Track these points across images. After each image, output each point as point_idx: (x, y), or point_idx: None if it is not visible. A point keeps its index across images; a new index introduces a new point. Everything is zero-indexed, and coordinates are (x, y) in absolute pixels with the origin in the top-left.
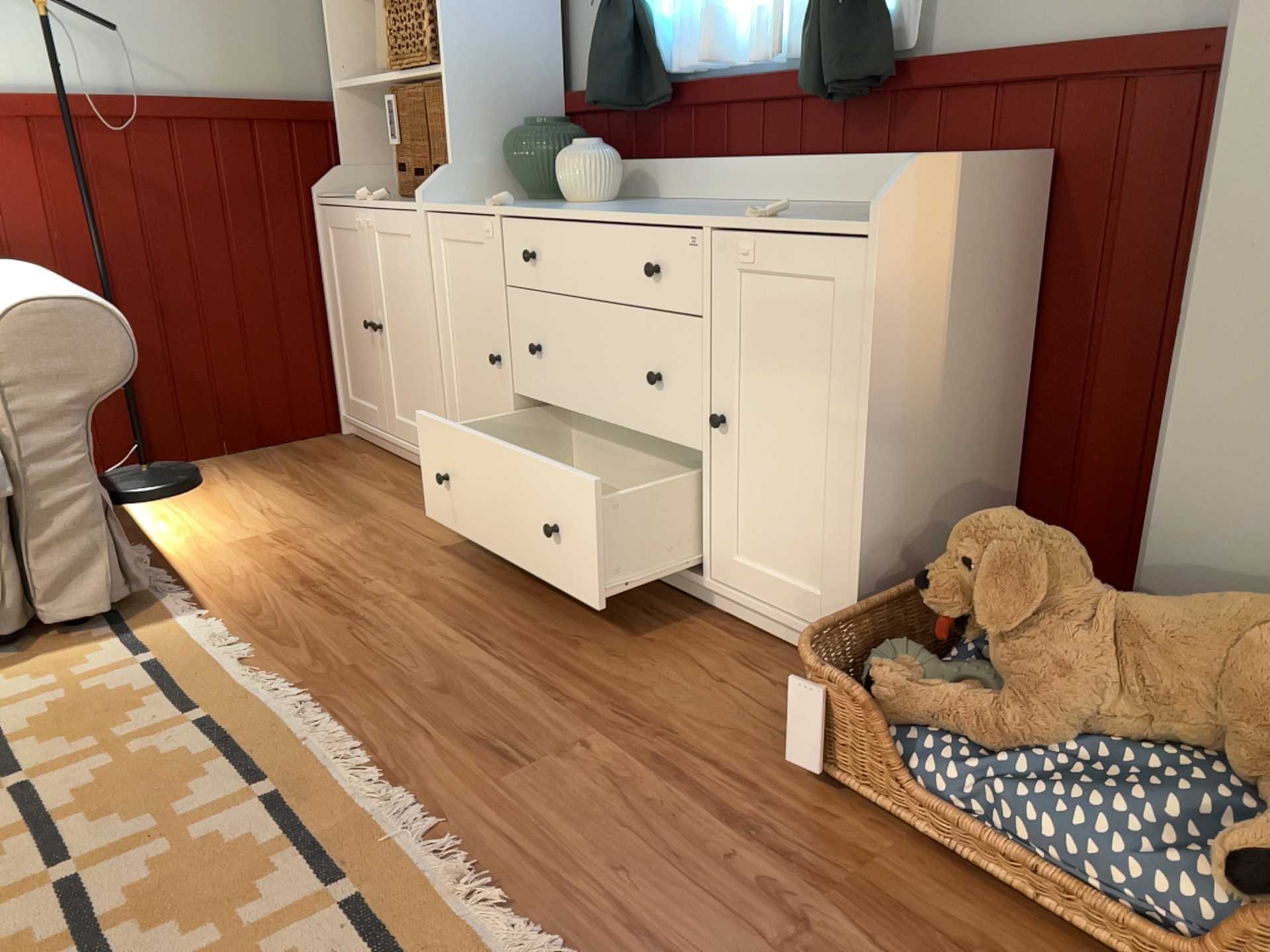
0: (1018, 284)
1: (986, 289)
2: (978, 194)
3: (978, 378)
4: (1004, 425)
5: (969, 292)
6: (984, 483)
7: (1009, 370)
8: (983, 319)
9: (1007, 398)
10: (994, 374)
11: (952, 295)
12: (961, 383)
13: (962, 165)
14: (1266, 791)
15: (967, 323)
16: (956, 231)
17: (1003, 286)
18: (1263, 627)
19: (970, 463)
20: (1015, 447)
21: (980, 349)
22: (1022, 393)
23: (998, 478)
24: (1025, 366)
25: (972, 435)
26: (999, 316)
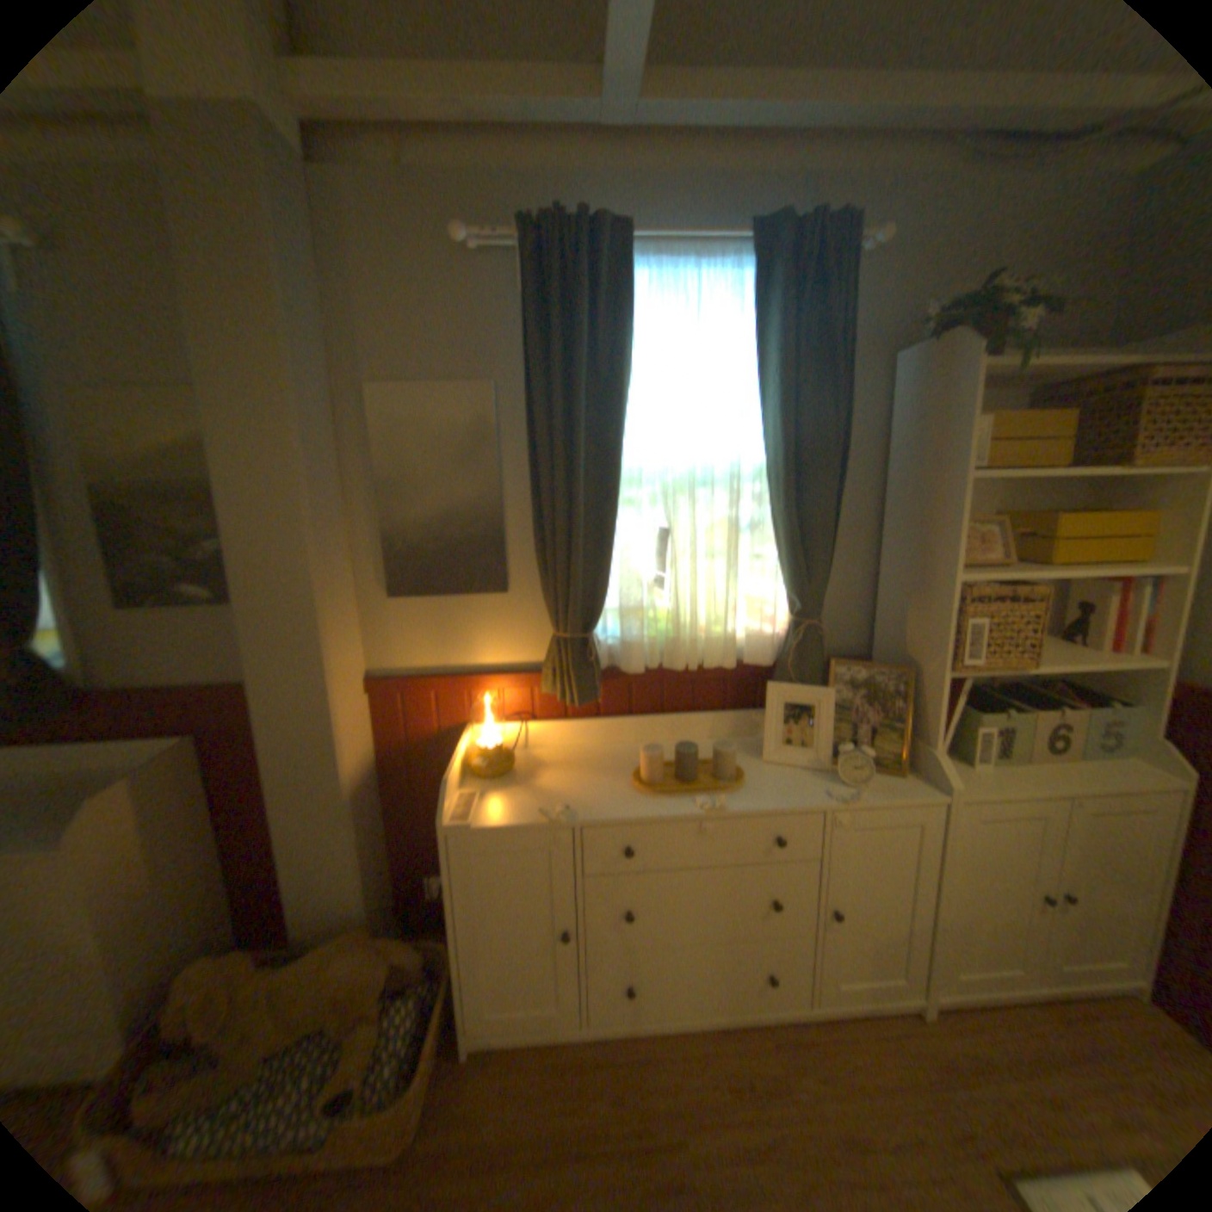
0: (191, 806)
1: (168, 825)
2: (145, 788)
3: (178, 867)
4: (206, 874)
5: (156, 835)
6: (202, 910)
7: (200, 847)
8: (172, 839)
9: (203, 860)
10: (190, 857)
11: (143, 845)
12: (166, 879)
13: (128, 783)
14: (342, 1048)
15: (160, 849)
16: (135, 815)
17: (180, 815)
18: (328, 972)
19: (188, 909)
20: (218, 877)
21: (175, 853)
22: (213, 851)
23: (211, 899)
24: (211, 838)
25: (185, 895)
26: (183, 829)
